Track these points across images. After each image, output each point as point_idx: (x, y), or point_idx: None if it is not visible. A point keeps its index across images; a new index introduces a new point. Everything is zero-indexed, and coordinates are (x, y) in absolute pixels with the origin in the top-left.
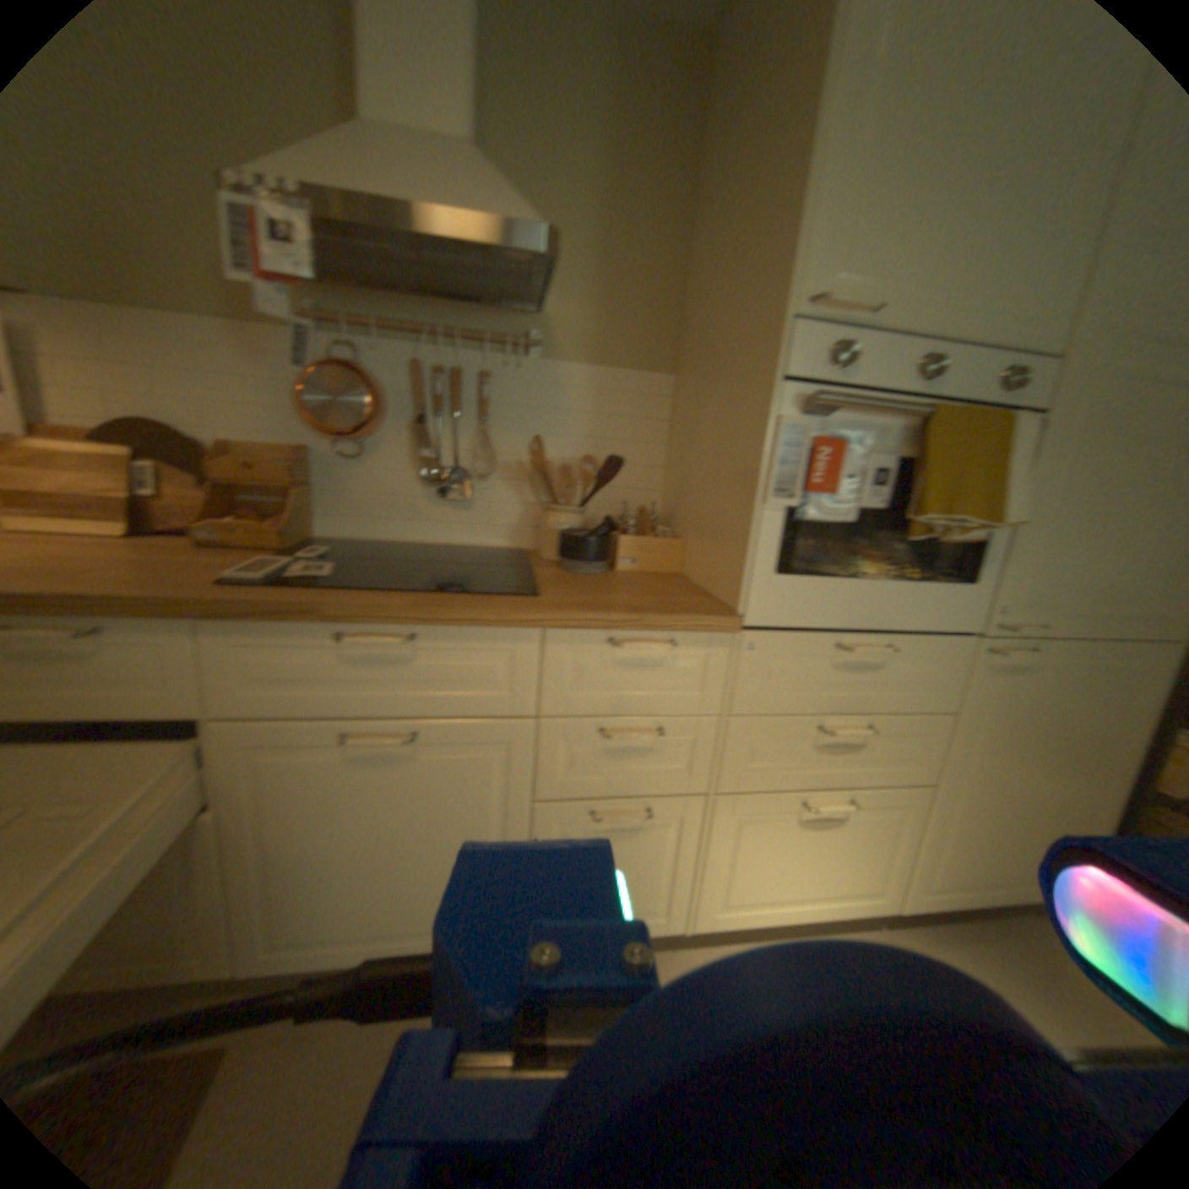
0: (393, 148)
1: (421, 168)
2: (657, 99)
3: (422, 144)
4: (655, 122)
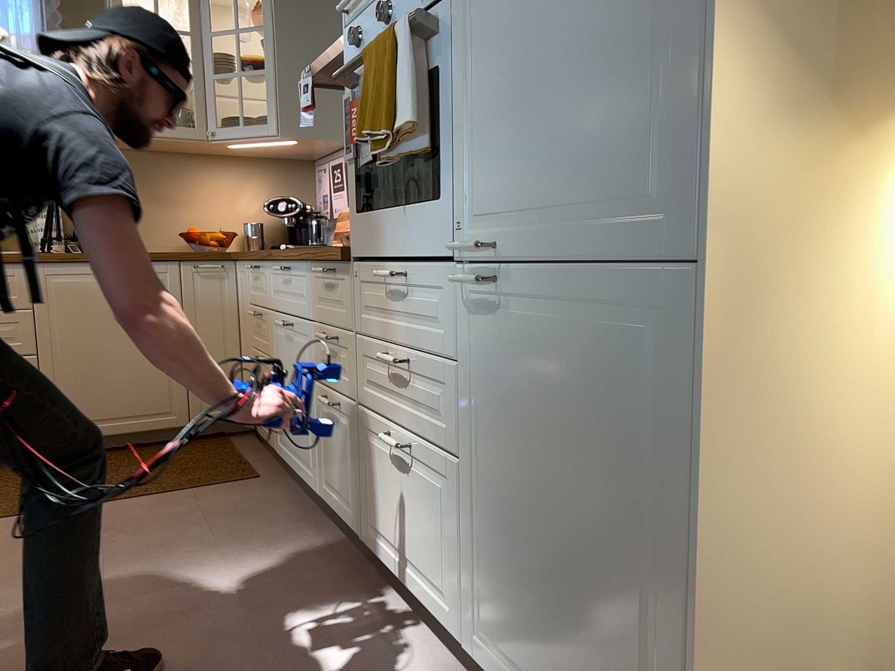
0: None
1: None
2: None
3: None
4: None
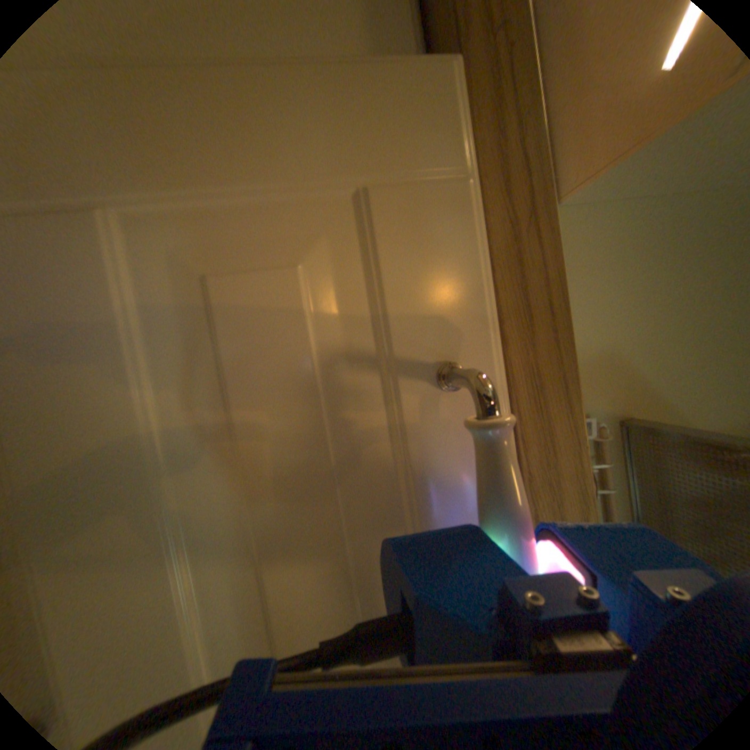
0: None
1: None
2: None
3: None
4: None
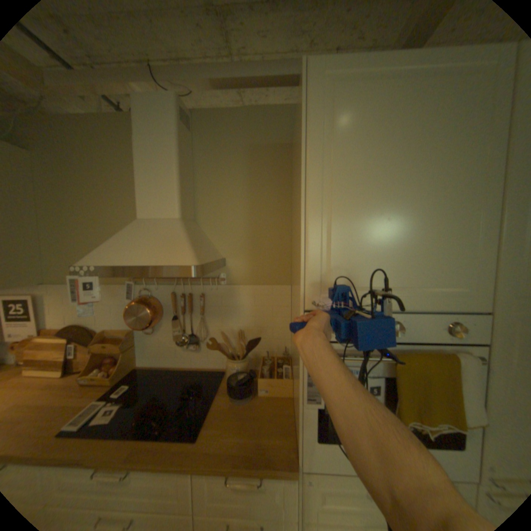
0: (141, 235)
1: (148, 243)
2: (267, 174)
3: (154, 228)
4: (267, 183)
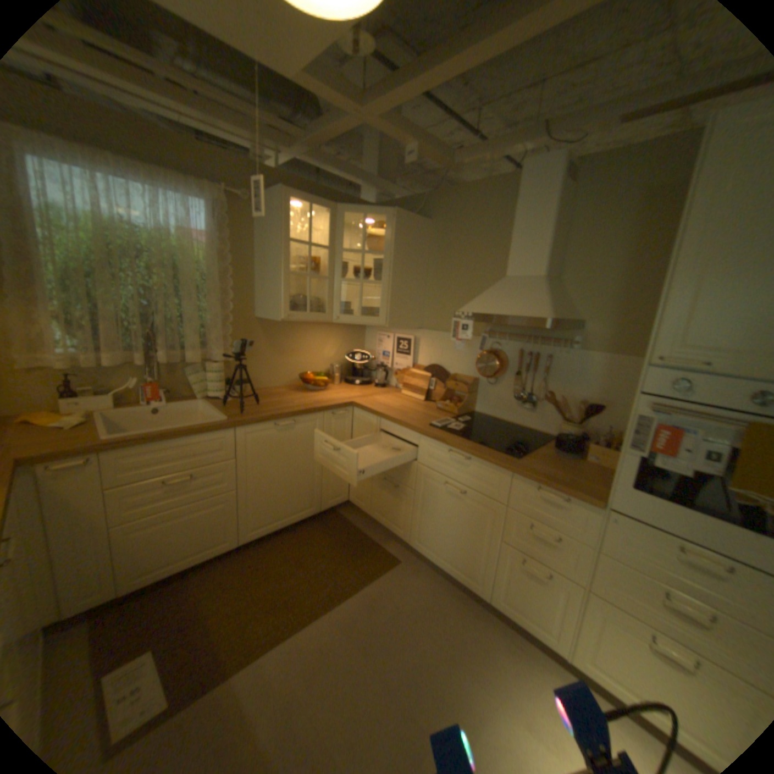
0: (507, 289)
1: (512, 297)
2: (665, 220)
3: (519, 284)
4: (662, 231)
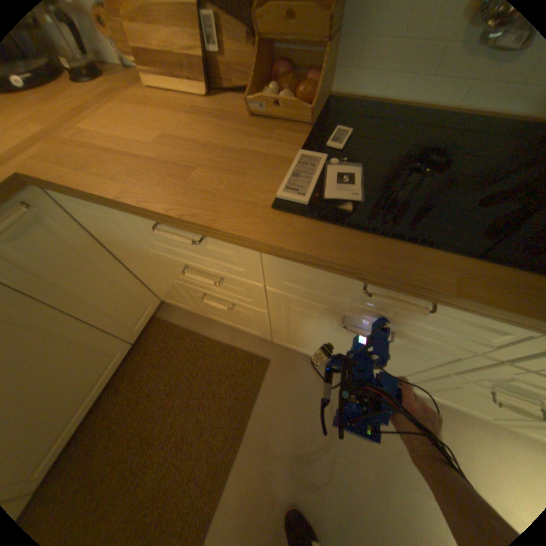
0: None
1: None
2: None
3: None
4: None
